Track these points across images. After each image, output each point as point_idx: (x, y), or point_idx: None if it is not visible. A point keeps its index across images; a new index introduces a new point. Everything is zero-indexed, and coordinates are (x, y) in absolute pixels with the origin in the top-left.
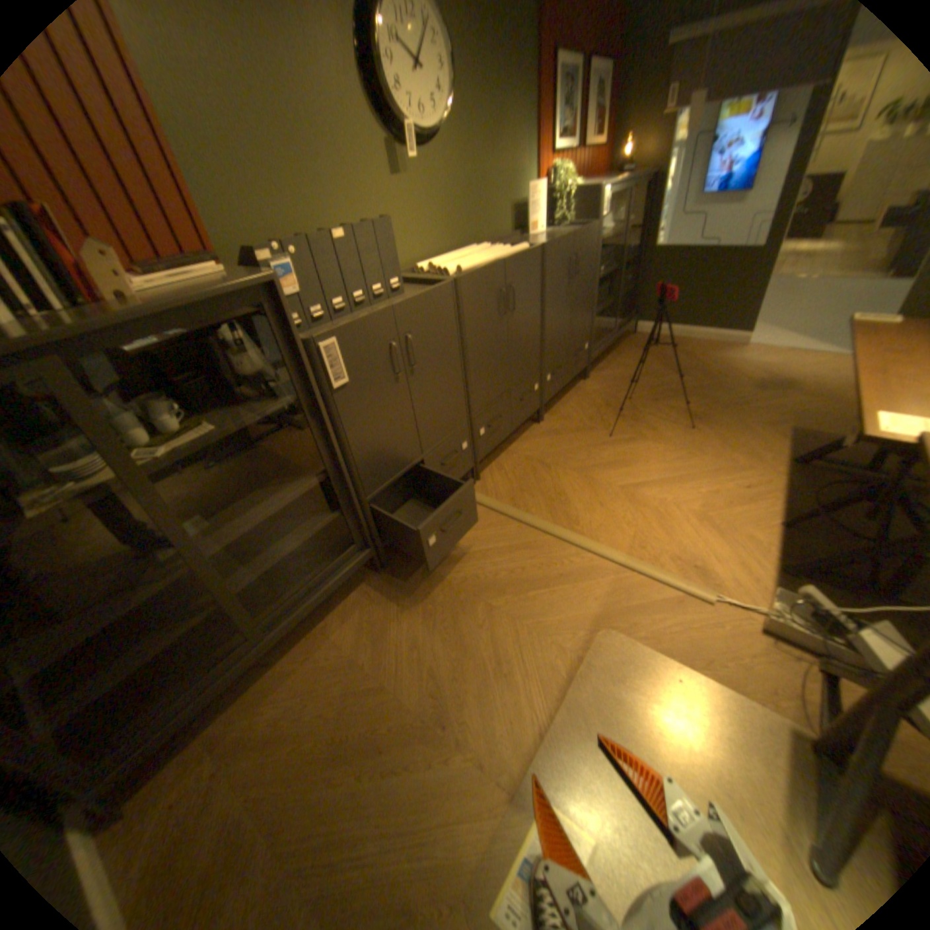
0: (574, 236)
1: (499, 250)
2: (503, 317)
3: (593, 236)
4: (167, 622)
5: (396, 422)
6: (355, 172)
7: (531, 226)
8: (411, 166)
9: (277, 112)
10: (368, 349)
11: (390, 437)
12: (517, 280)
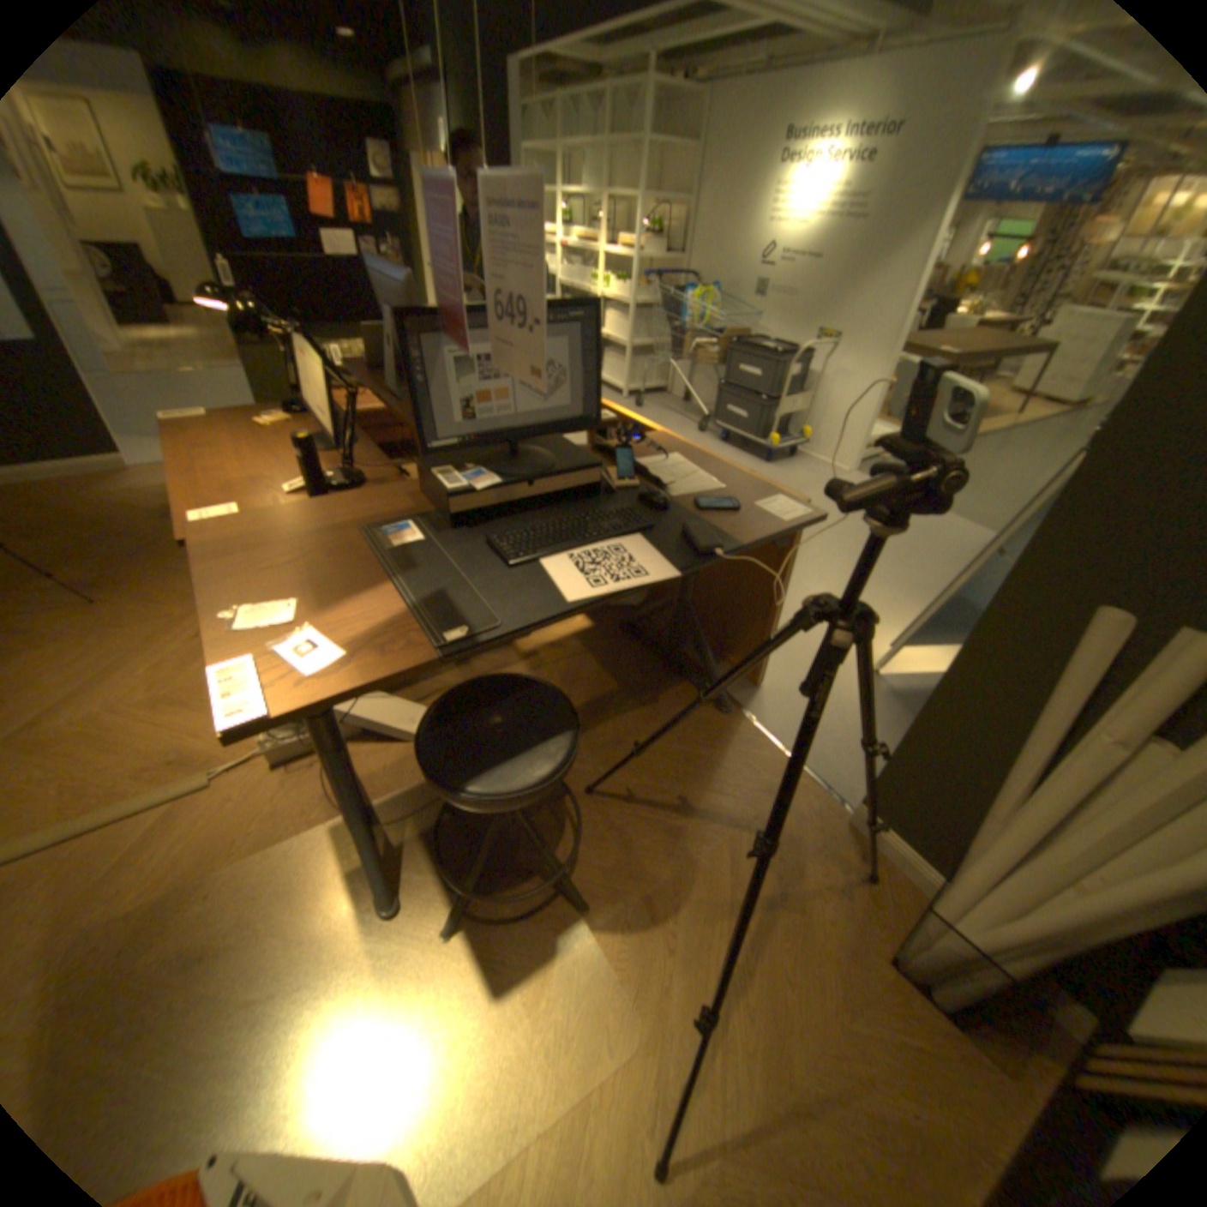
0: None
1: None
2: None
3: None
4: None
5: None
6: None
7: None
8: None
9: None
10: None
11: None
12: None
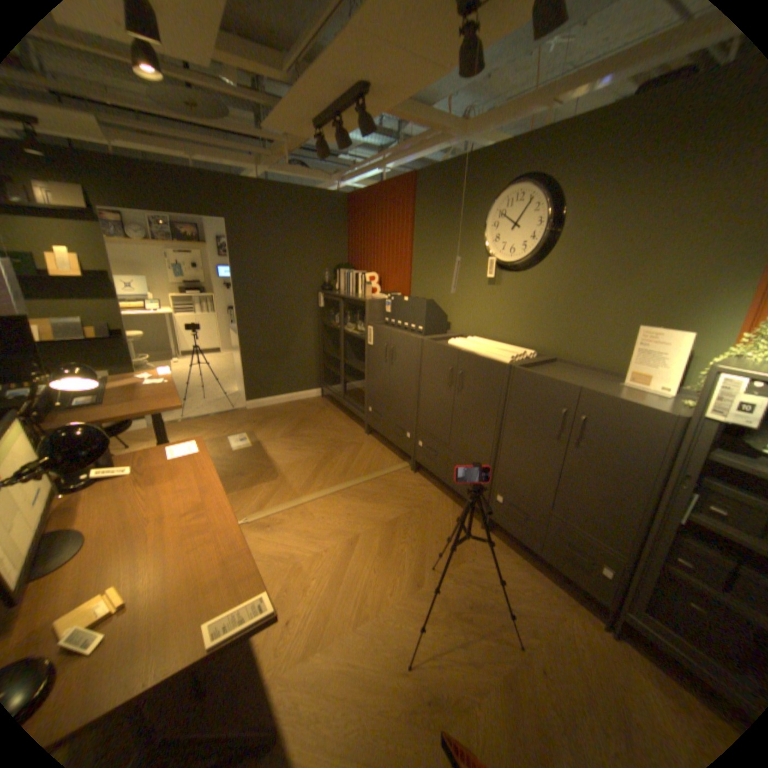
0: (580, 390)
1: (501, 353)
2: (451, 387)
3: (649, 423)
4: (344, 373)
5: (383, 378)
6: (468, 279)
7: (634, 373)
8: (505, 281)
9: (444, 253)
10: (380, 340)
11: (380, 382)
12: (470, 372)
